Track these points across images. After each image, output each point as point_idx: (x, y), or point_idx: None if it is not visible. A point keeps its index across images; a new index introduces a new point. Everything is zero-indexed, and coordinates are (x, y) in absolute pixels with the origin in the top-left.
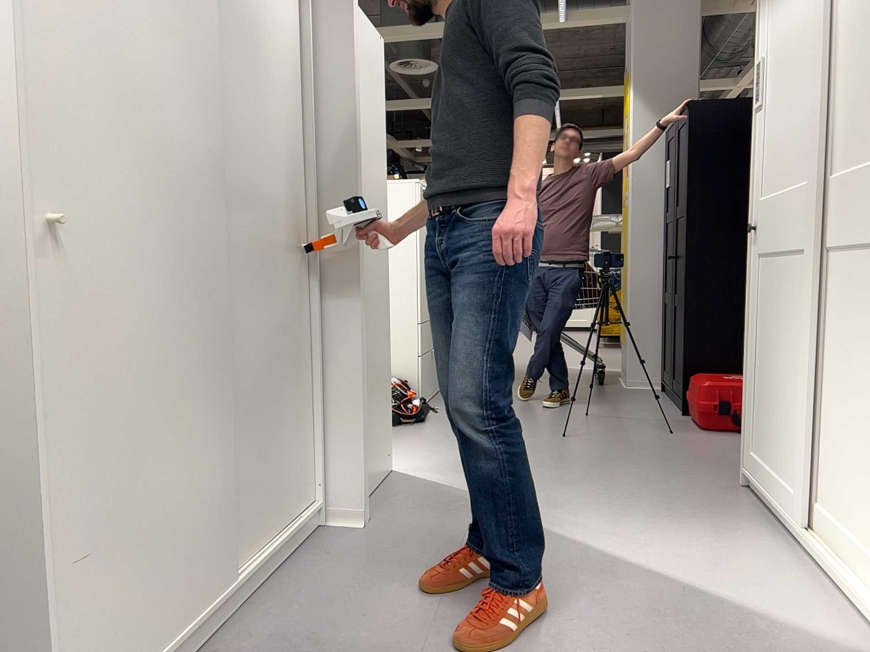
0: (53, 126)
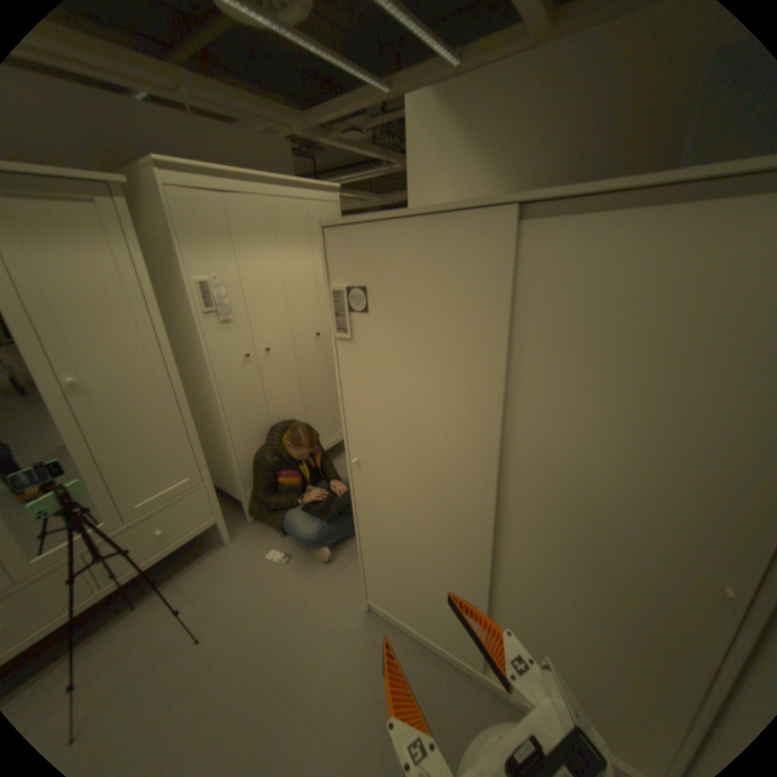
0: (355, 429)
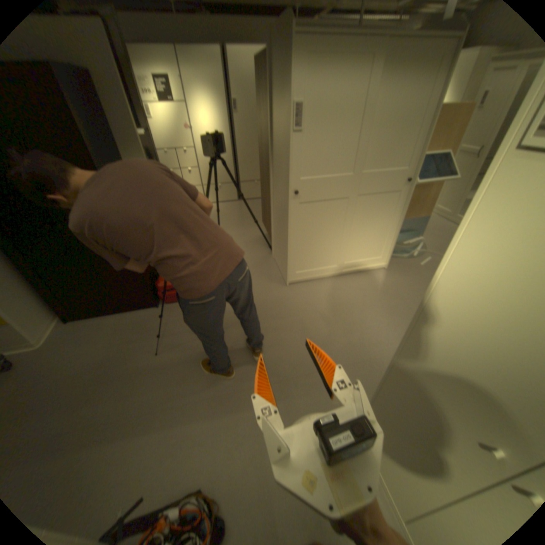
0: None
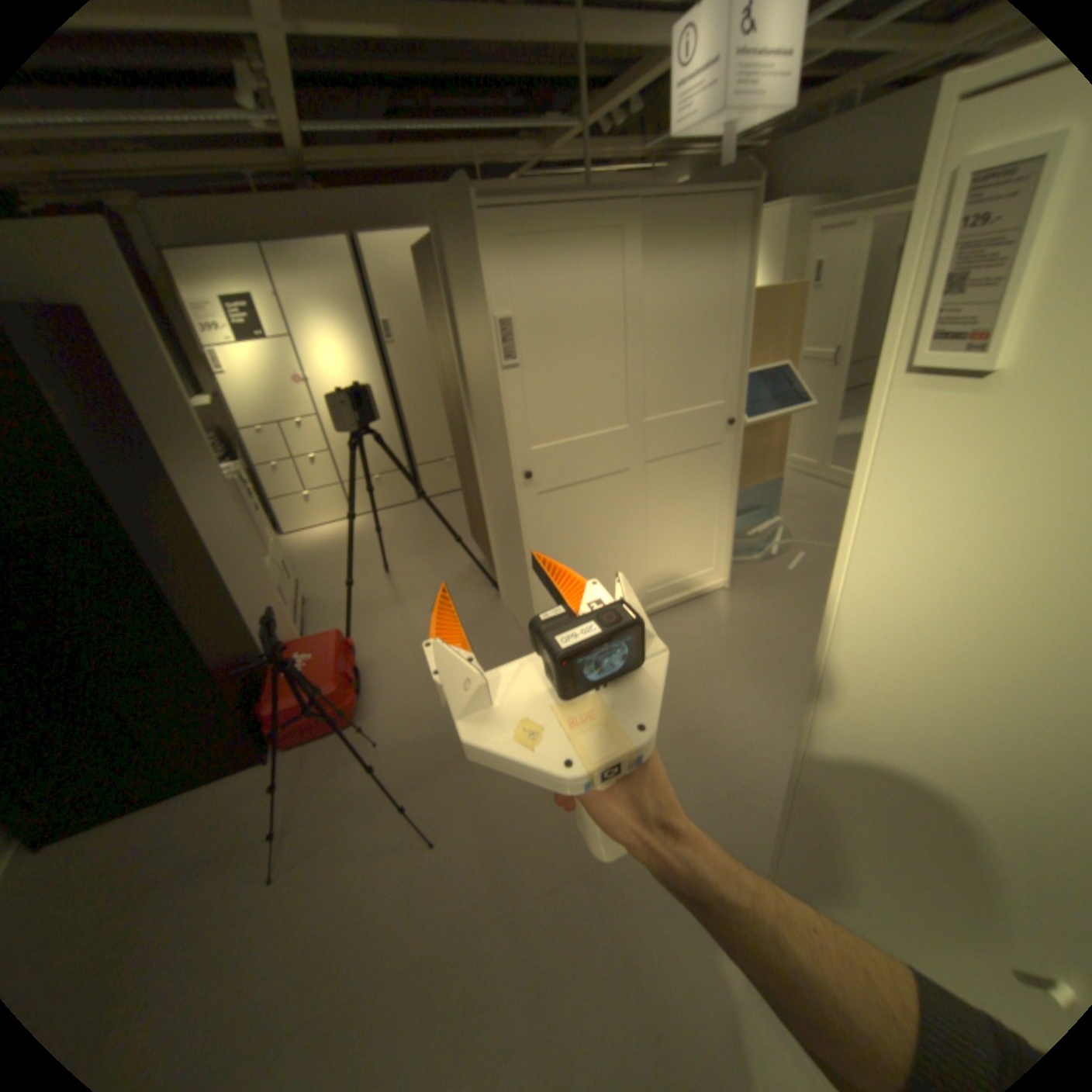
0: None
